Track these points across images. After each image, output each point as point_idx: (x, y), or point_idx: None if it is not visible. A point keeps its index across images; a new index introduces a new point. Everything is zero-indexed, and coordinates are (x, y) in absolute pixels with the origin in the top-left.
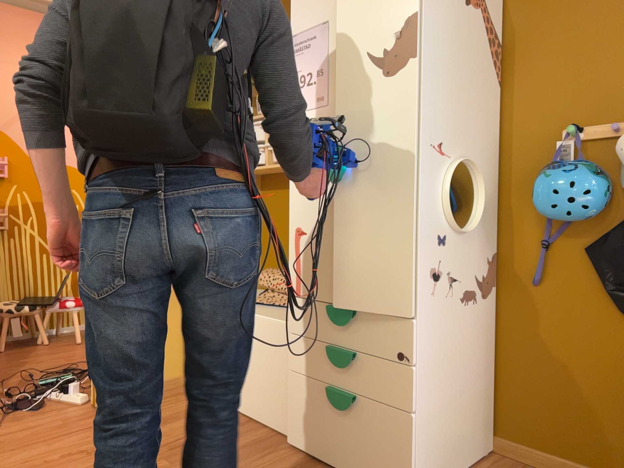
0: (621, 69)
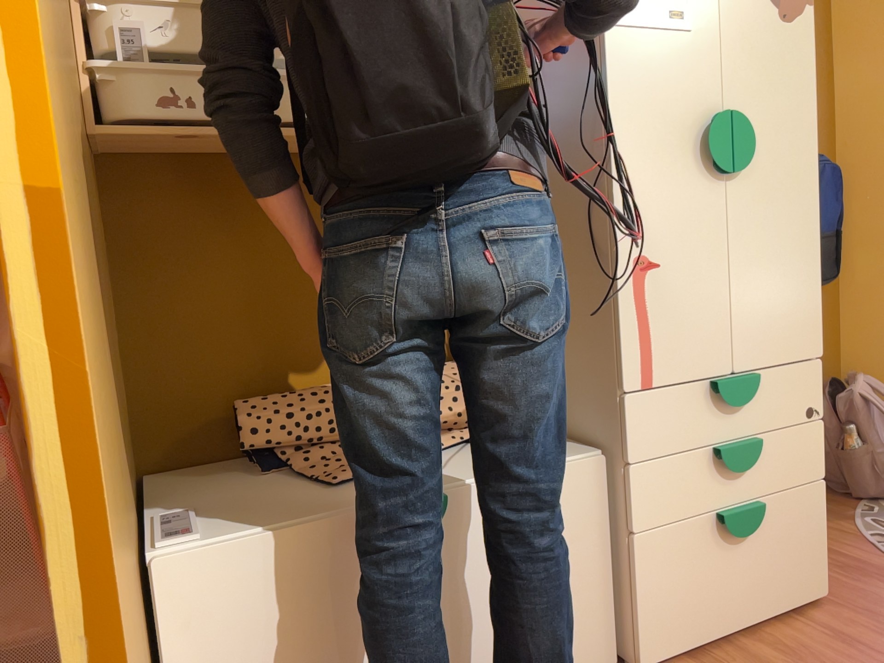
0: None
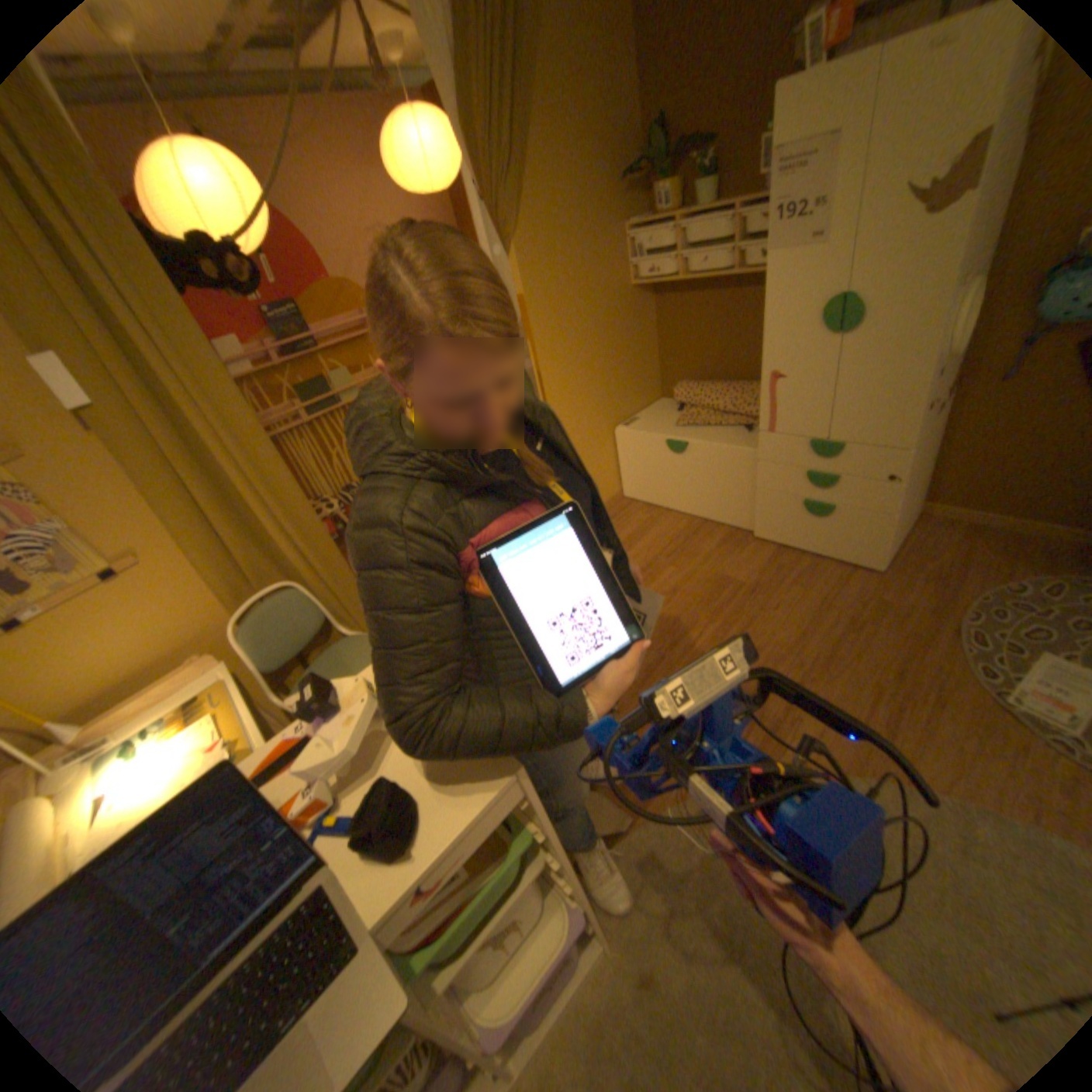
0: None
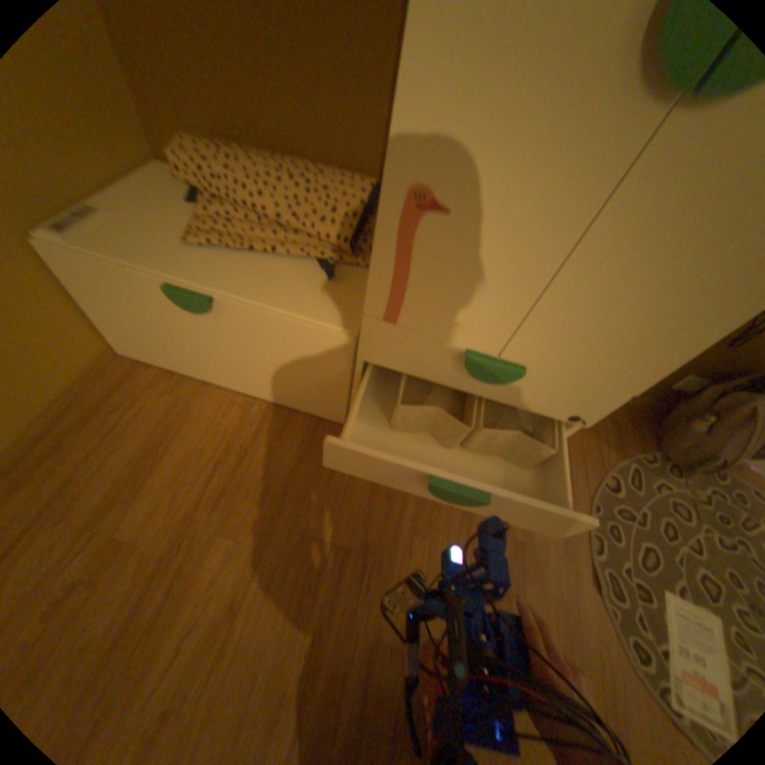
0: None
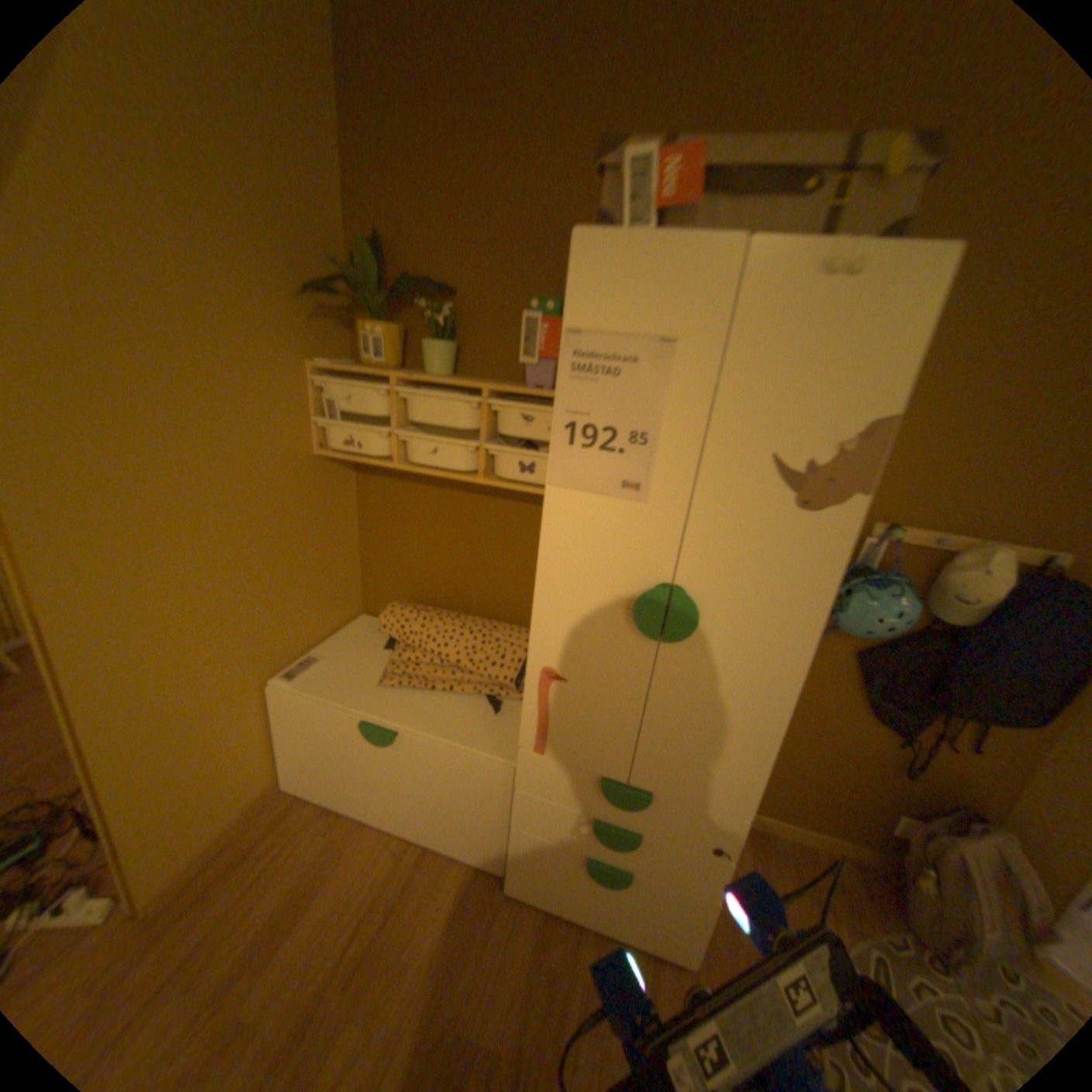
0: (973, 468)
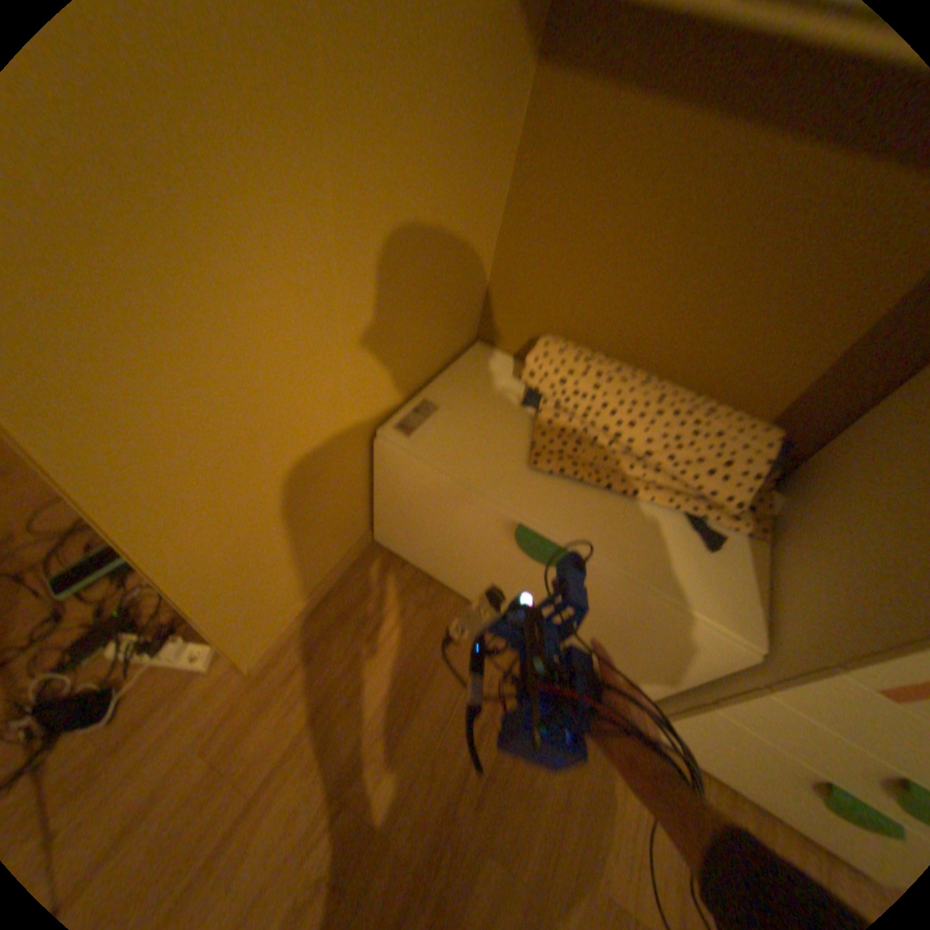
0: None
